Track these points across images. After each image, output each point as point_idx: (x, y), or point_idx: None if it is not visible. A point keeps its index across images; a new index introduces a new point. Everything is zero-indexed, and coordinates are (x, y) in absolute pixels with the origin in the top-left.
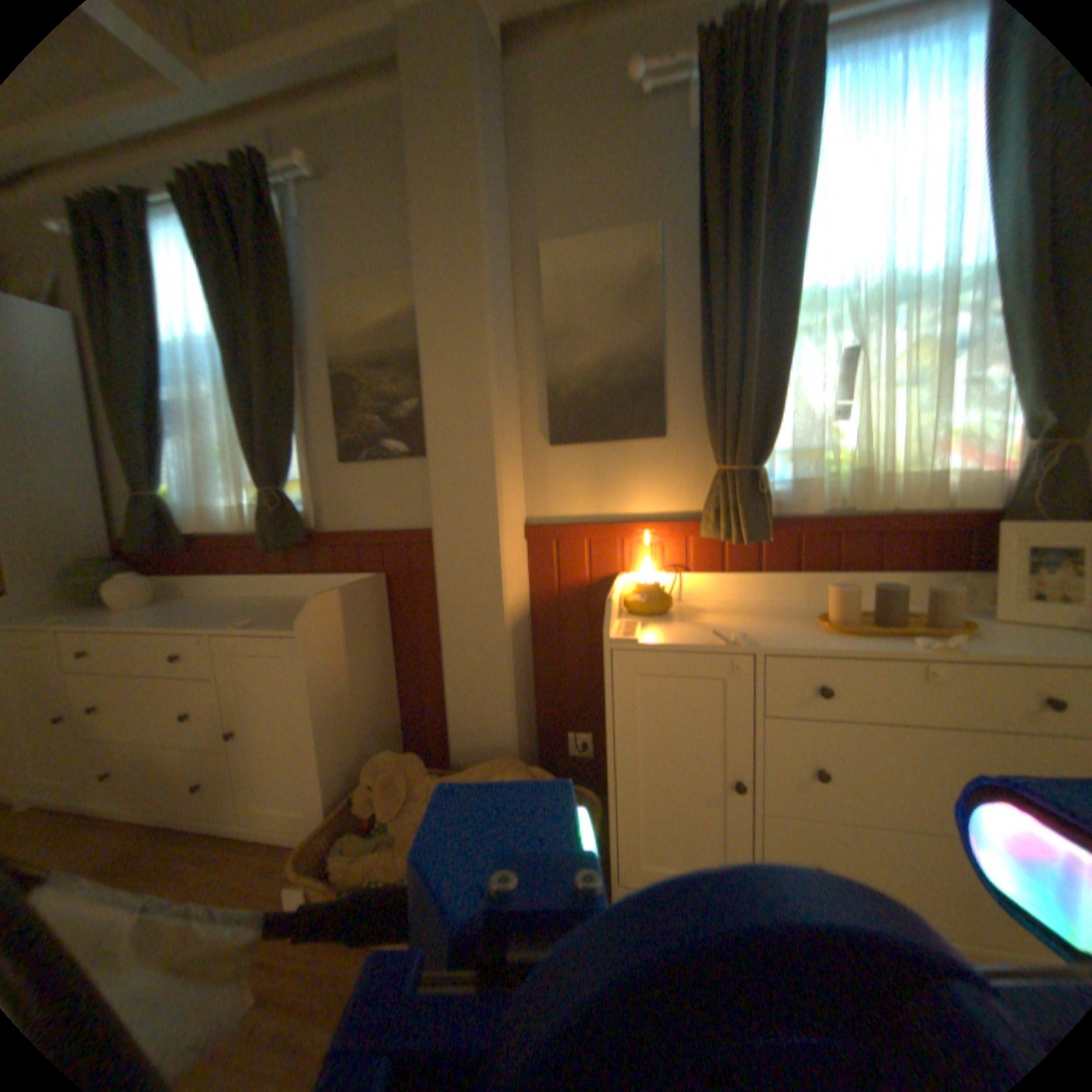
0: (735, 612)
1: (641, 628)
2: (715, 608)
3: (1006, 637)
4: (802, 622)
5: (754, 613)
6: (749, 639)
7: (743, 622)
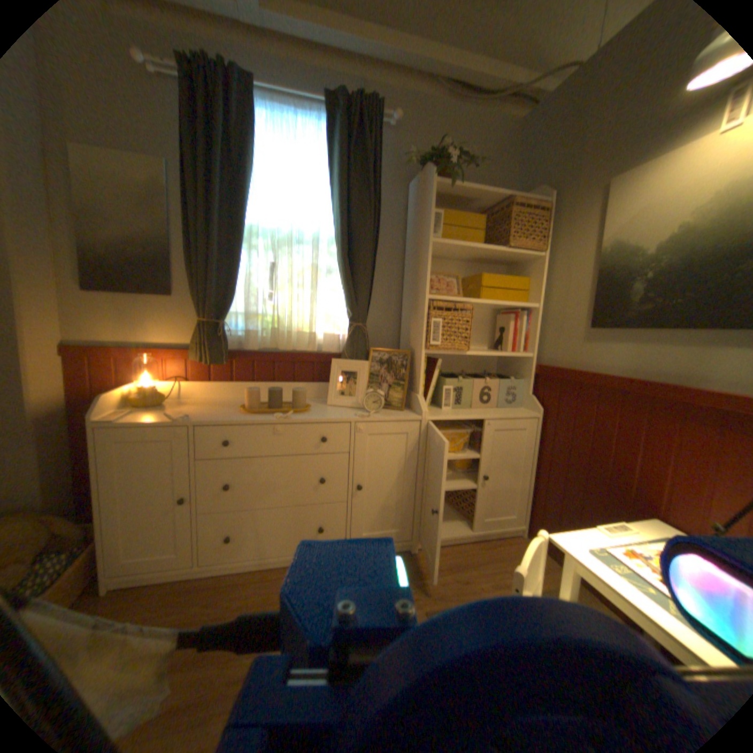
0: (206, 405)
1: (125, 415)
2: (197, 403)
3: (321, 412)
4: (236, 409)
5: (217, 404)
6: (187, 418)
7: (202, 409)
